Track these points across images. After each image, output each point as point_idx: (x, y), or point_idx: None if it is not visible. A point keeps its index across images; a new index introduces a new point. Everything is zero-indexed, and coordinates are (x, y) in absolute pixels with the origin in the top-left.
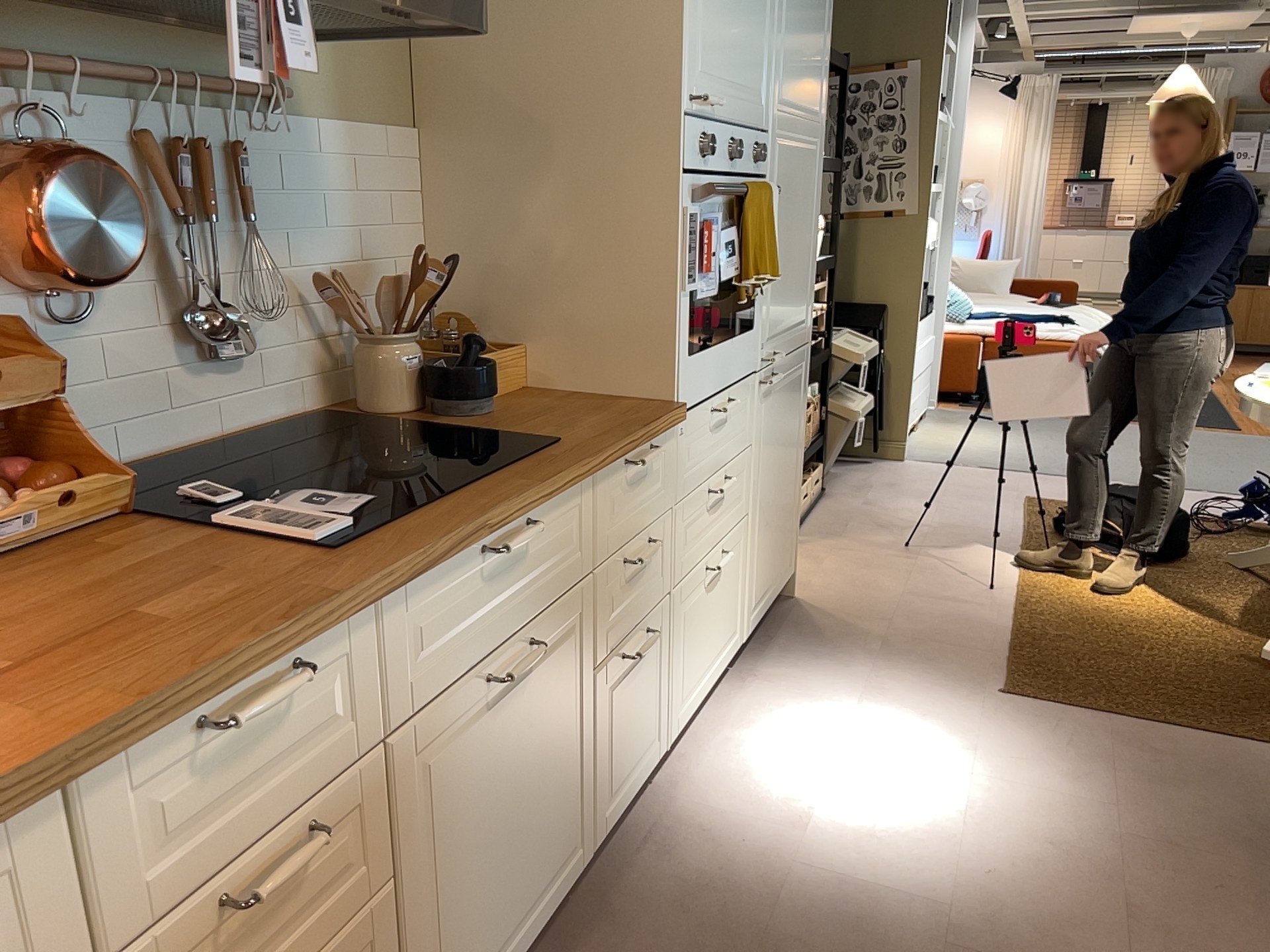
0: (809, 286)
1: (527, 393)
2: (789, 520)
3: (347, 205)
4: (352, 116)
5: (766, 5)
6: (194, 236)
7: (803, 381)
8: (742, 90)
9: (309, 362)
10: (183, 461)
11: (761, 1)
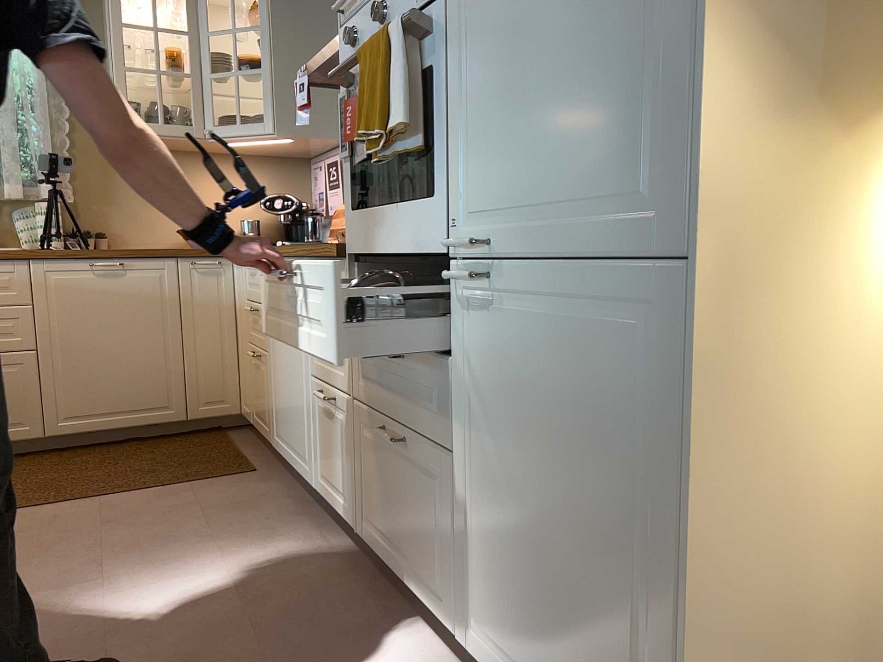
0: (672, 109)
1: None
2: (614, 660)
3: None
4: None
5: None
6: None
7: (665, 359)
8: None
9: None
10: None
11: None
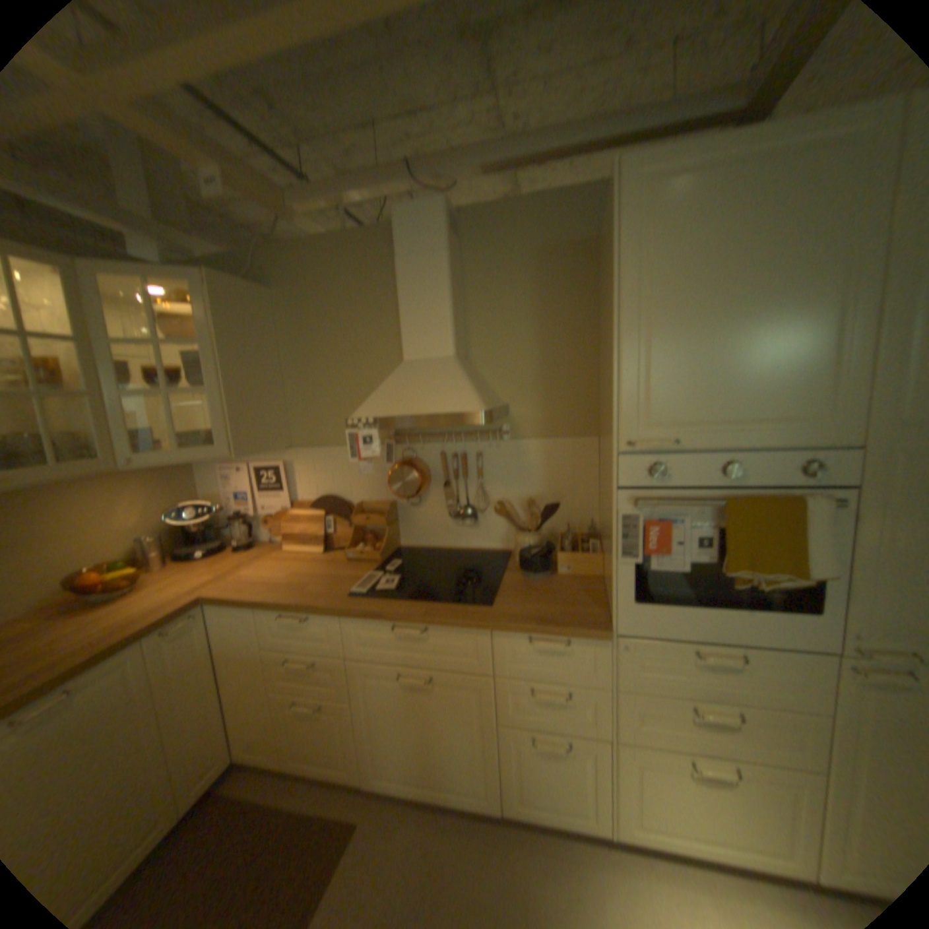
0: None
1: (588, 579)
2: None
3: (540, 470)
4: (550, 433)
5: (836, 336)
6: (461, 481)
7: None
8: (759, 419)
9: (512, 530)
10: (449, 550)
11: (812, 338)
